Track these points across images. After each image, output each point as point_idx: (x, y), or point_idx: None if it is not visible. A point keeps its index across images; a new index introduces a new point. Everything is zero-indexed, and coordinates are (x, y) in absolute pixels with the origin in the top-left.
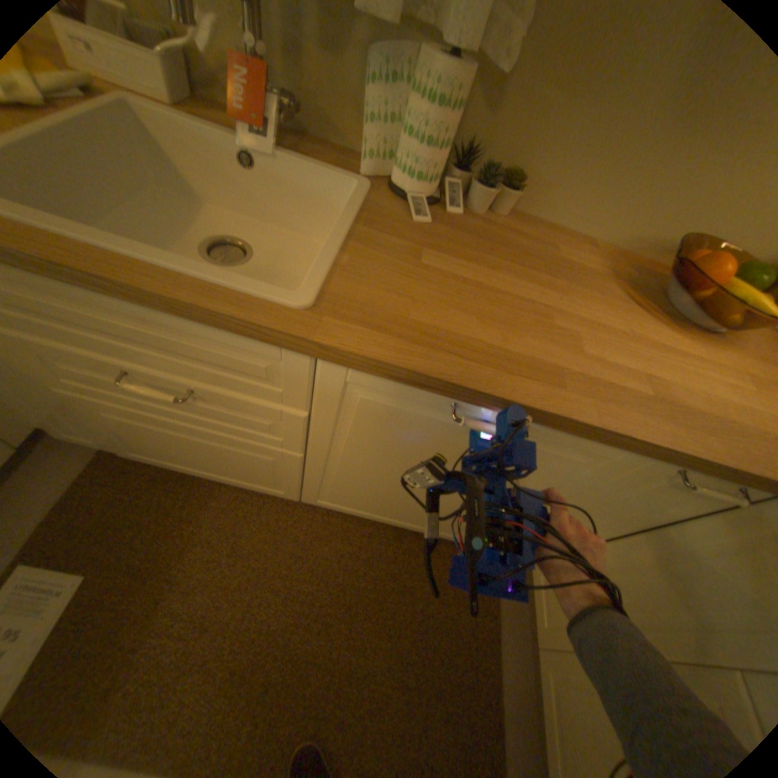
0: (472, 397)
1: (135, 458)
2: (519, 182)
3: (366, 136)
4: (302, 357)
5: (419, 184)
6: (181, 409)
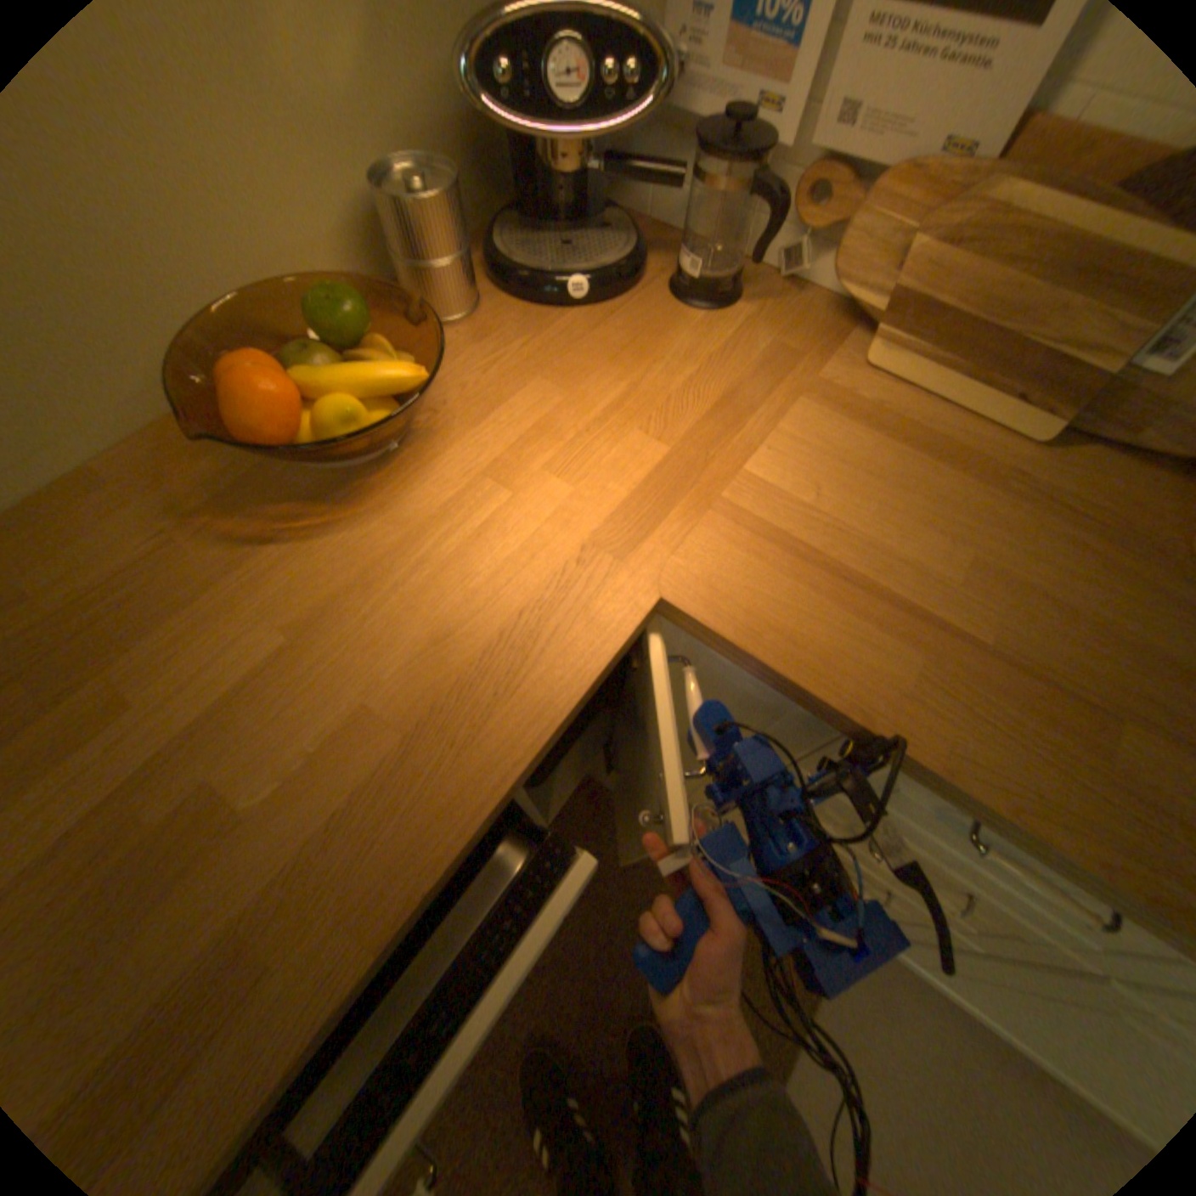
0: None
1: None
2: None
3: None
4: None
5: None
6: None
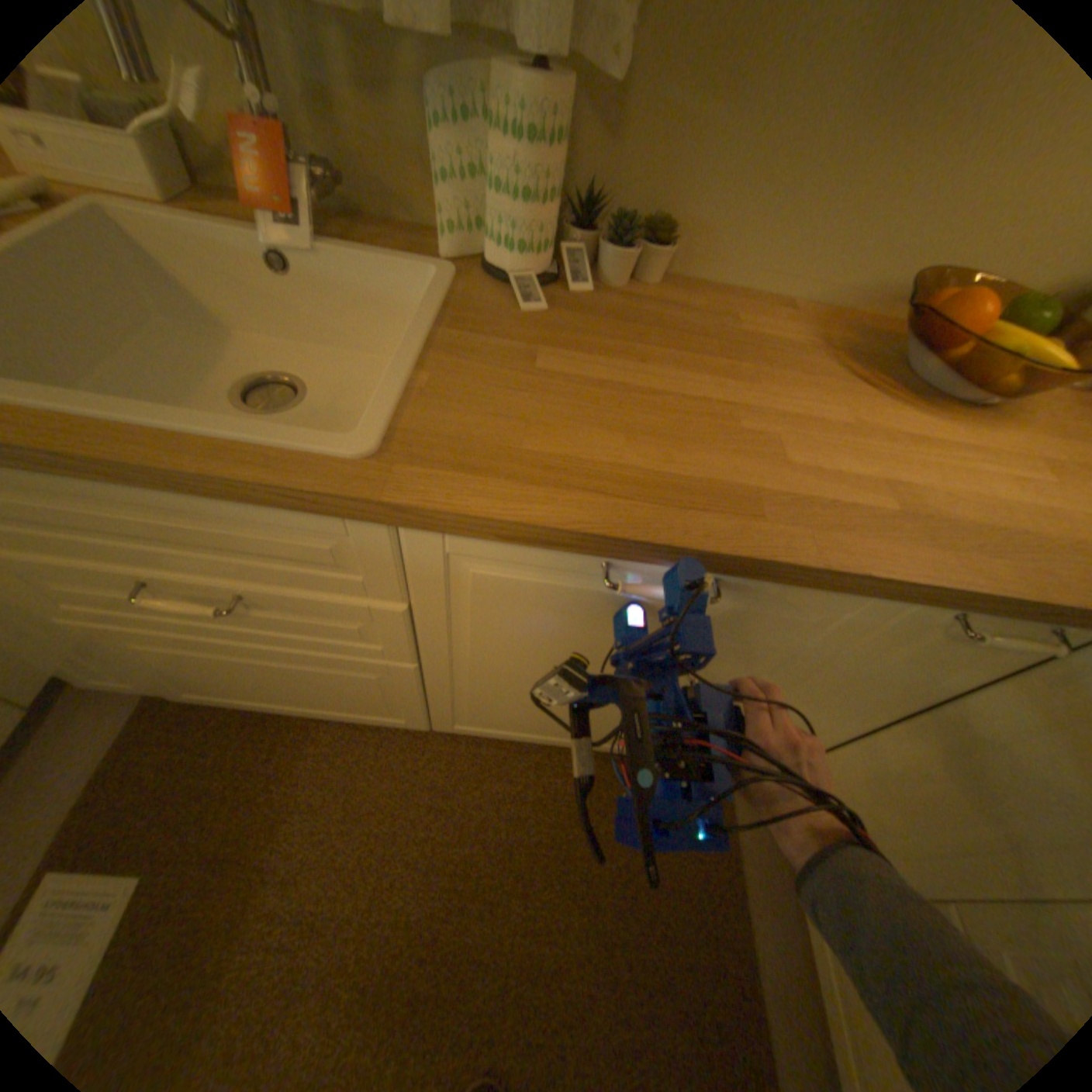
0: (625, 551)
1: (194, 700)
2: (667, 233)
3: (439, 202)
4: (373, 526)
5: (523, 258)
6: (232, 624)
